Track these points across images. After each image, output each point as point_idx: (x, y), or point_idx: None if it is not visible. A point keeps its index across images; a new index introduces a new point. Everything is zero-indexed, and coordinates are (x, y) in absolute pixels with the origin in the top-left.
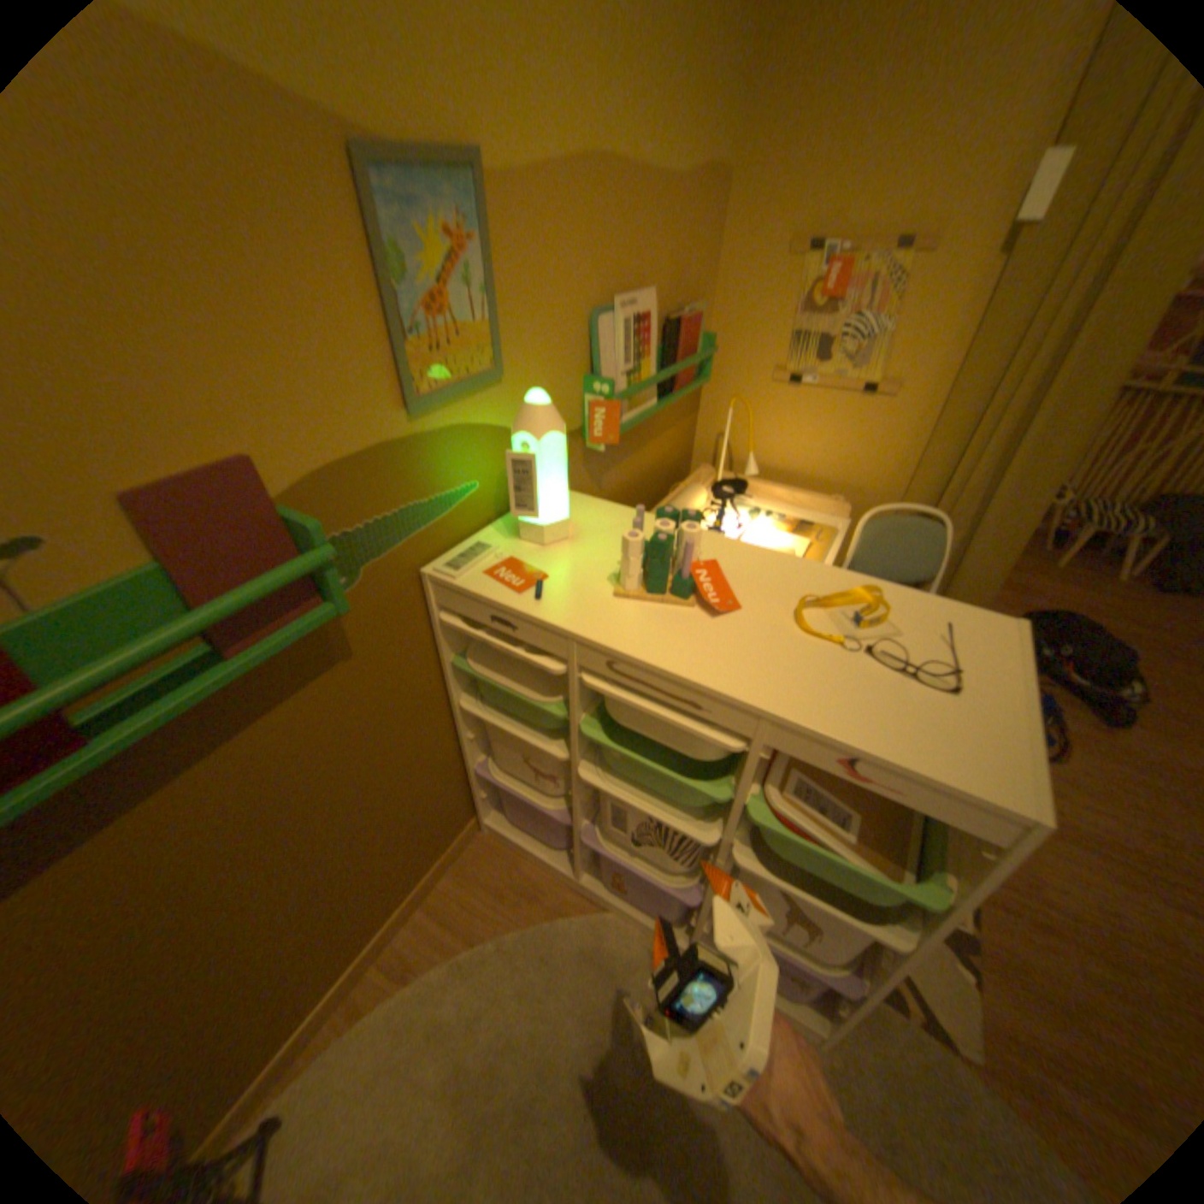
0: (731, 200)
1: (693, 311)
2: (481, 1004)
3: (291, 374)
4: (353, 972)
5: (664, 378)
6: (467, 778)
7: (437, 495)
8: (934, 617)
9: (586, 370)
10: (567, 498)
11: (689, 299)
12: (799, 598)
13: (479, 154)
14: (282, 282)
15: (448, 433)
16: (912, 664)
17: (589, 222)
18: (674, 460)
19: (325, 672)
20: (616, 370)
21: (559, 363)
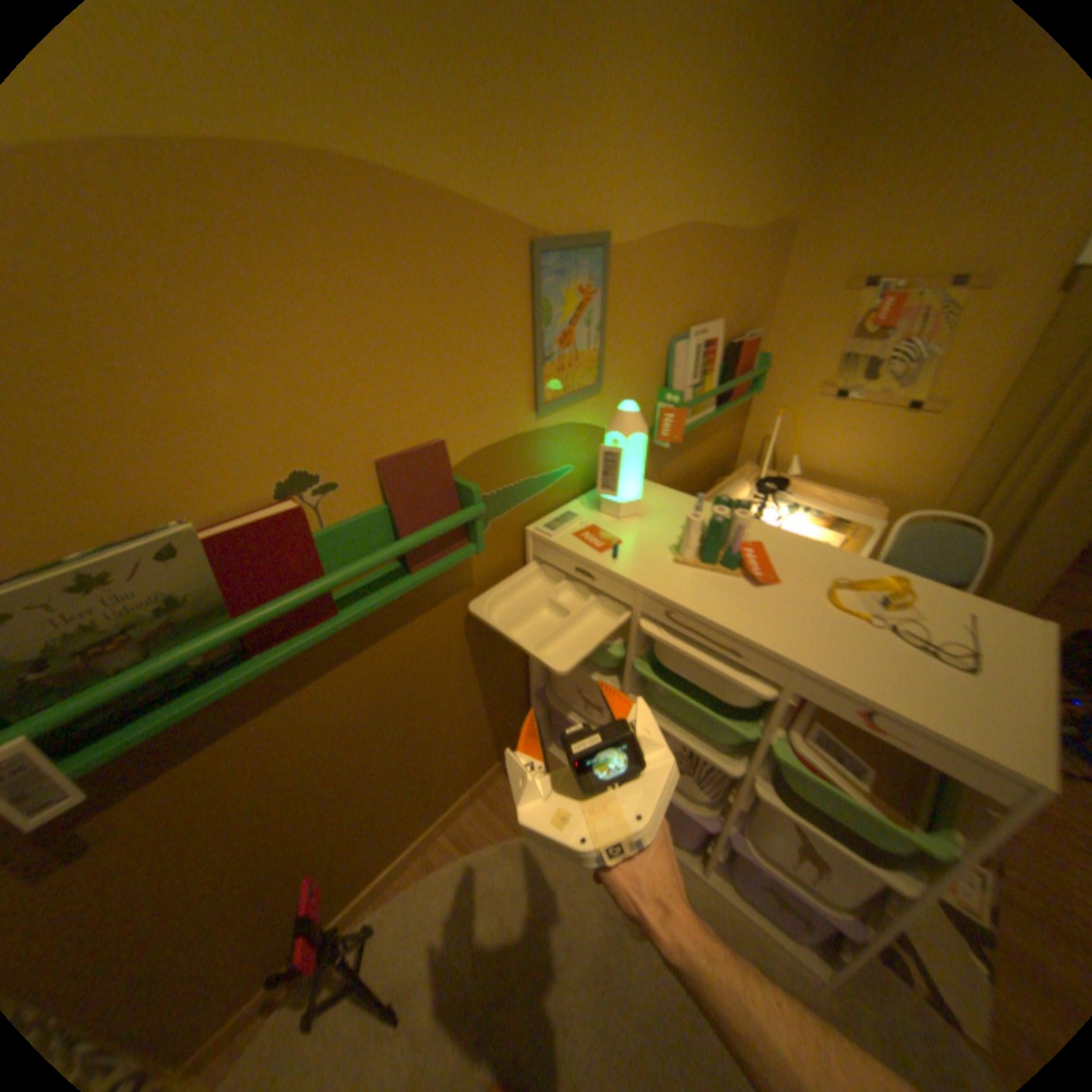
0: (796, 243)
1: (754, 334)
2: (525, 882)
3: (474, 386)
4: (430, 834)
5: (724, 389)
6: (528, 698)
7: (545, 472)
8: (960, 609)
9: (662, 382)
10: (640, 482)
11: (751, 324)
12: (833, 580)
13: (610, 235)
14: (481, 328)
15: (559, 428)
16: (934, 644)
17: (679, 272)
18: (723, 456)
19: (455, 594)
20: (685, 382)
21: (642, 377)
